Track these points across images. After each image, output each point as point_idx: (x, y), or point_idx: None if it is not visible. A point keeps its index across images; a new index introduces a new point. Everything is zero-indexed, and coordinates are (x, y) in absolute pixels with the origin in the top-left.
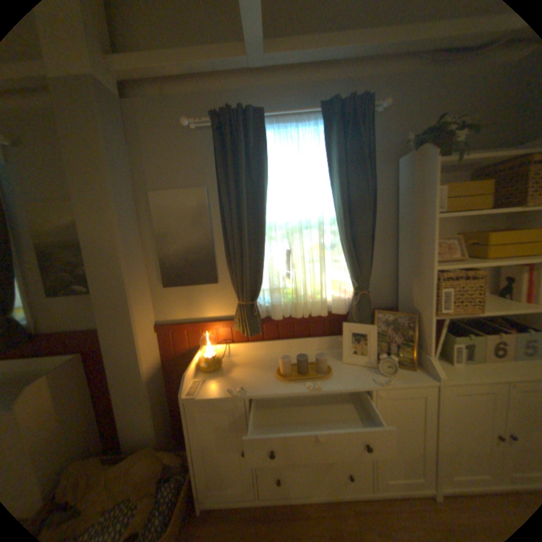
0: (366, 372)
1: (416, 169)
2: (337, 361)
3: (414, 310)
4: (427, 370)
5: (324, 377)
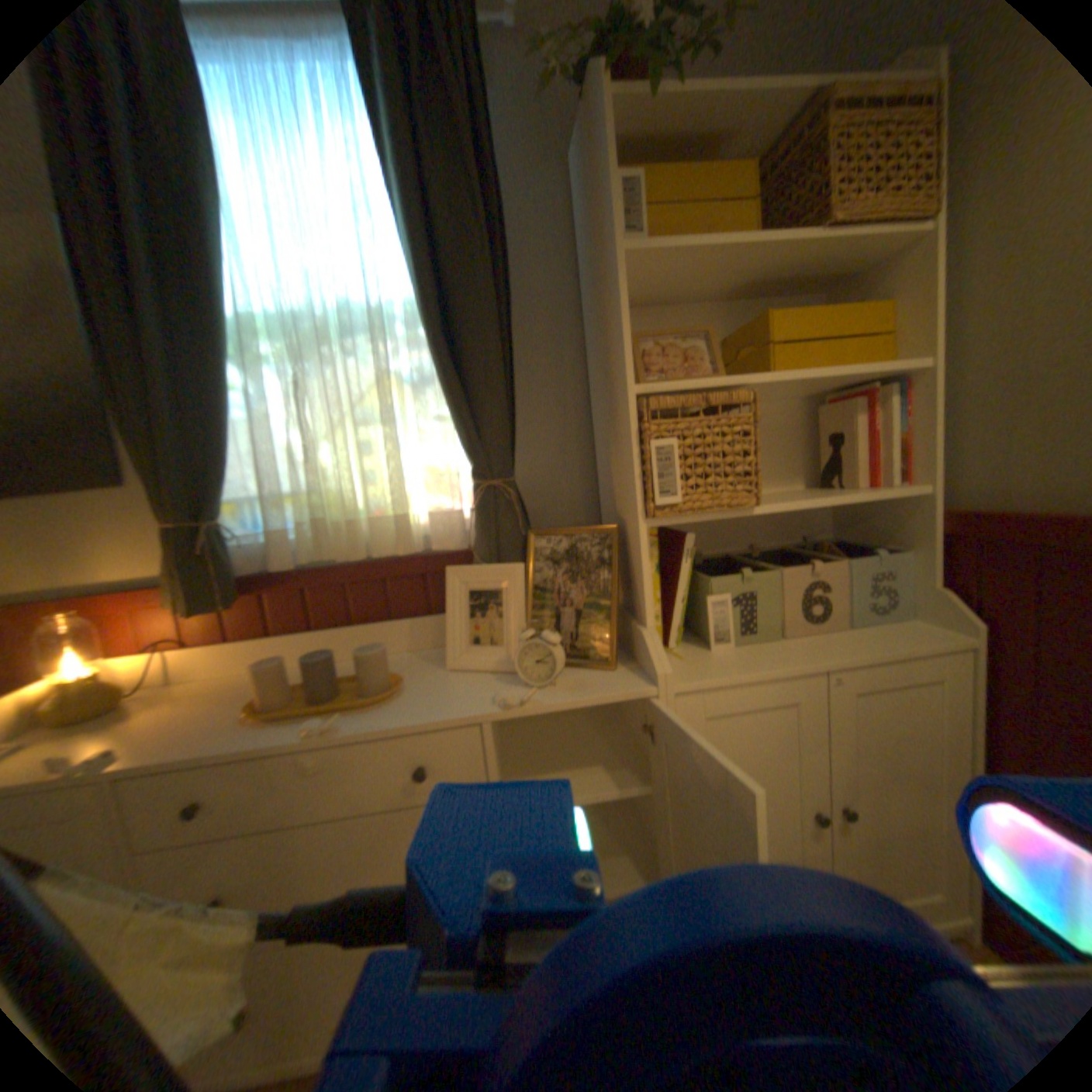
0: (493, 683)
1: (588, 153)
2: (438, 669)
3: (620, 523)
4: (642, 665)
5: (368, 703)
